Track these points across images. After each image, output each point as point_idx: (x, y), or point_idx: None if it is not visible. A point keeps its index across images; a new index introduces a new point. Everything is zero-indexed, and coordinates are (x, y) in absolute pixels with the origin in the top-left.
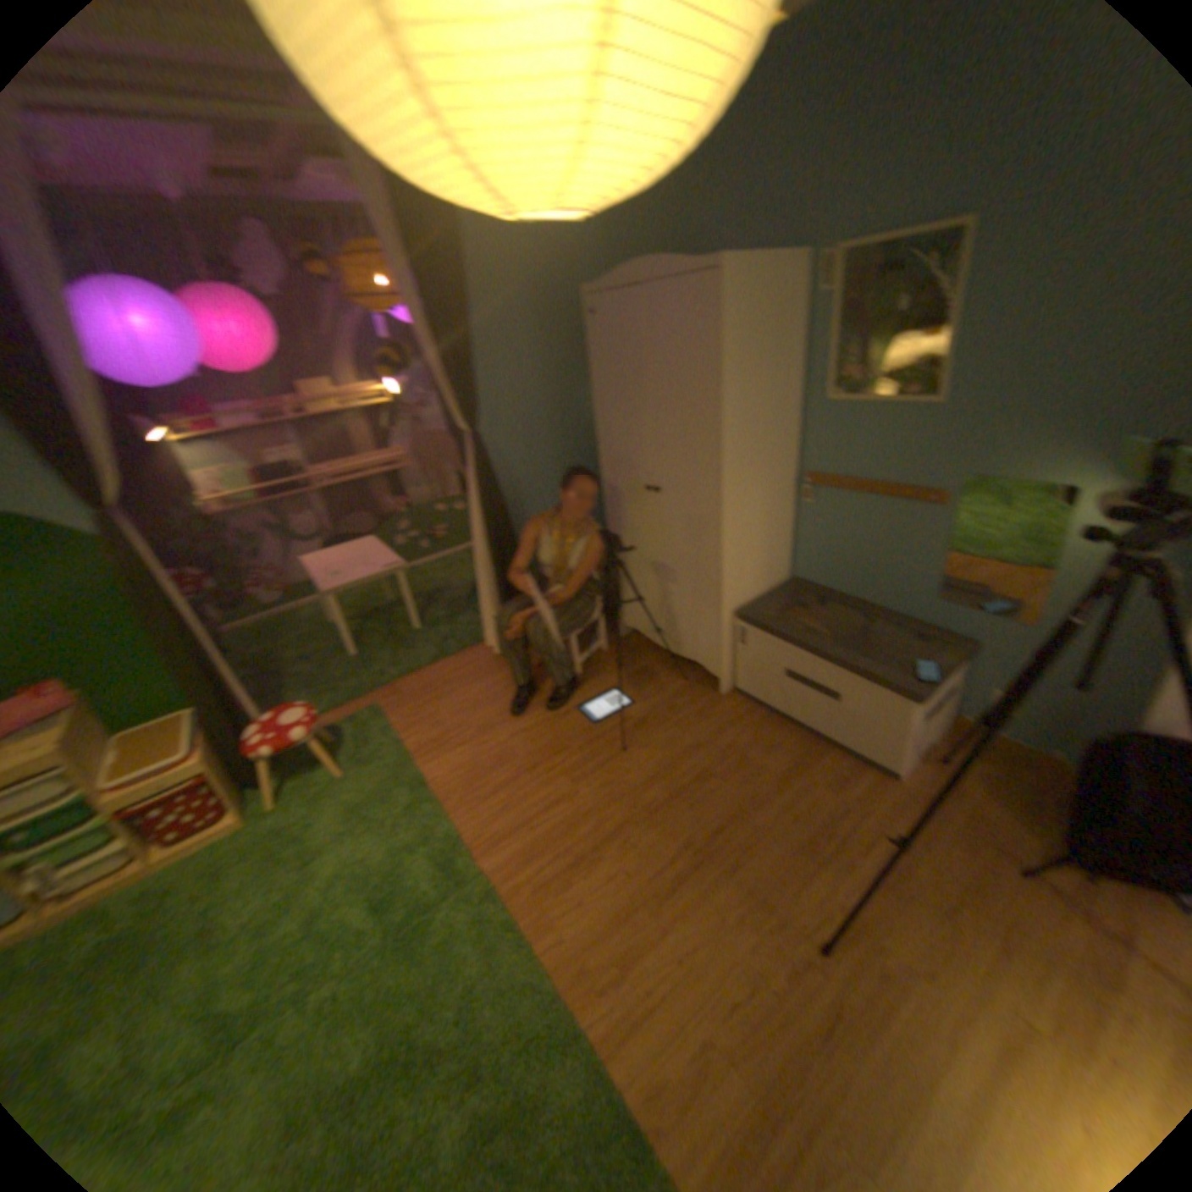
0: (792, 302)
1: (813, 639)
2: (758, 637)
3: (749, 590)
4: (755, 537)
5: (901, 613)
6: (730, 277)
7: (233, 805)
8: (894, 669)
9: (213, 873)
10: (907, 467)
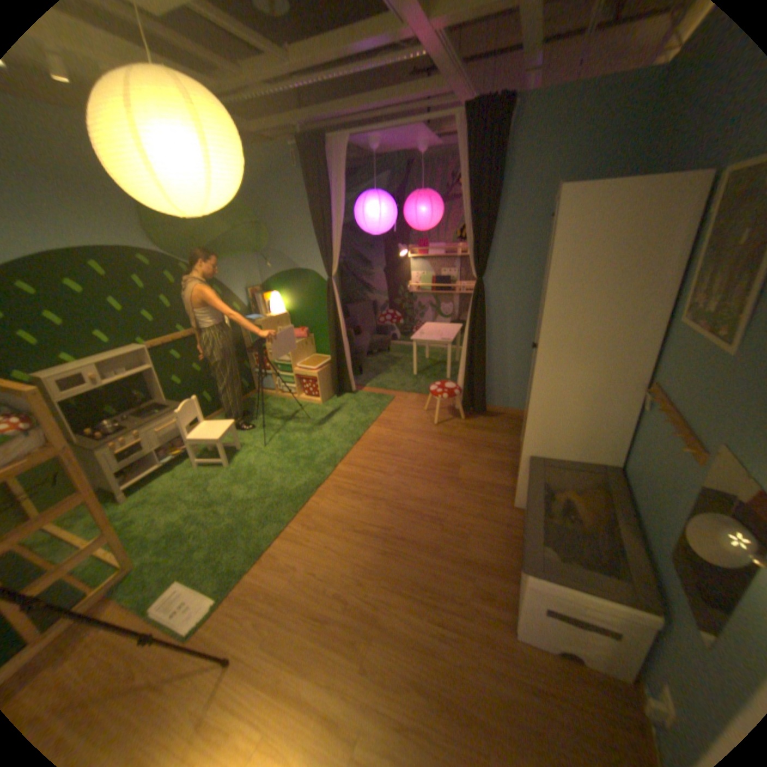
0: (672, 220)
1: (547, 502)
2: (531, 478)
3: (563, 449)
4: (578, 411)
5: (654, 551)
6: (574, 199)
7: (328, 397)
8: (562, 562)
9: (306, 411)
10: (701, 411)
